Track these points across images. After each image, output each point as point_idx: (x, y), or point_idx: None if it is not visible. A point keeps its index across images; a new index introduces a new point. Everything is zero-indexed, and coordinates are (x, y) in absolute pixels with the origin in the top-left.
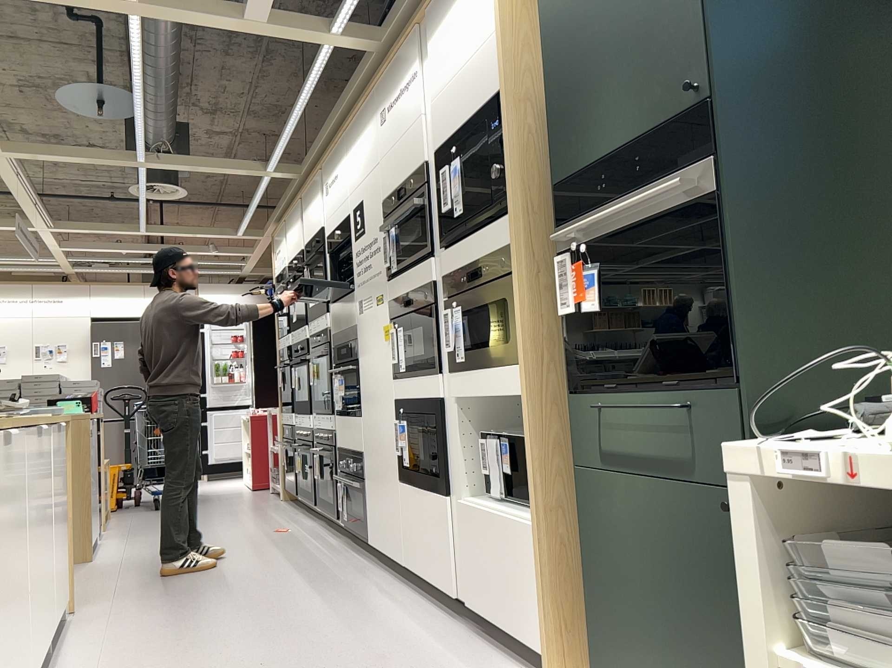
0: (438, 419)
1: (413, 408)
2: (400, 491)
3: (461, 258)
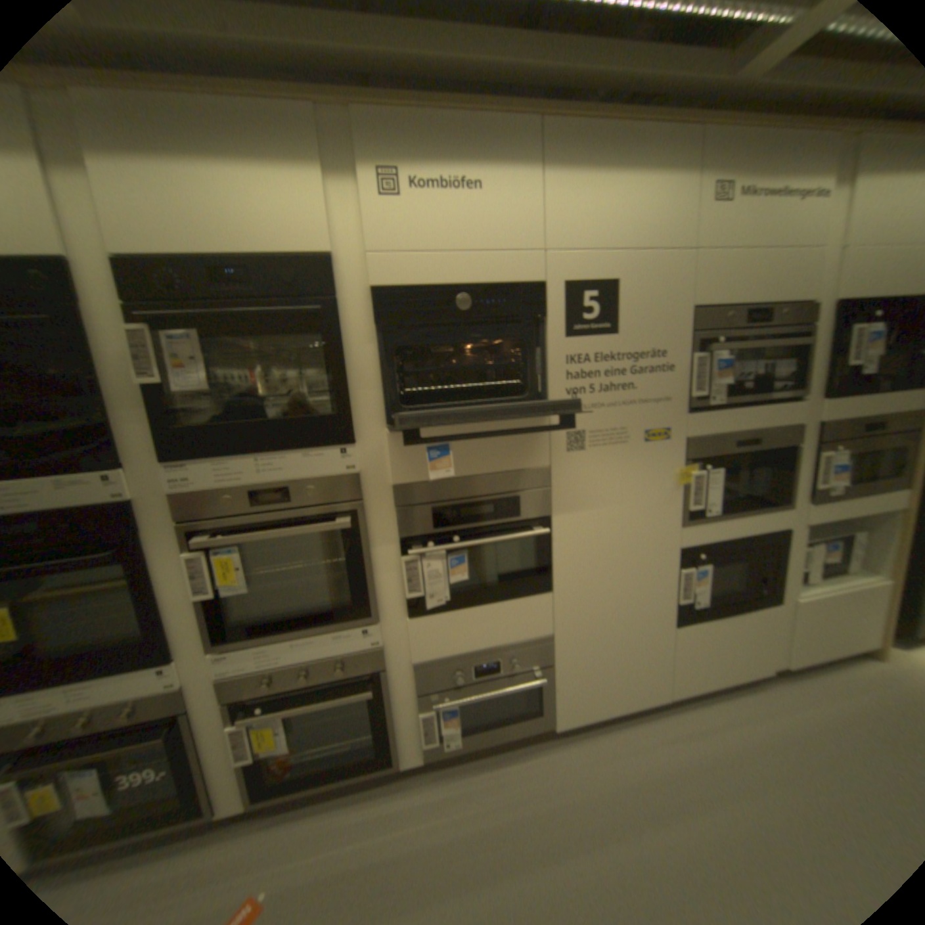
0: (785, 547)
1: (733, 547)
2: (677, 637)
3: (857, 410)
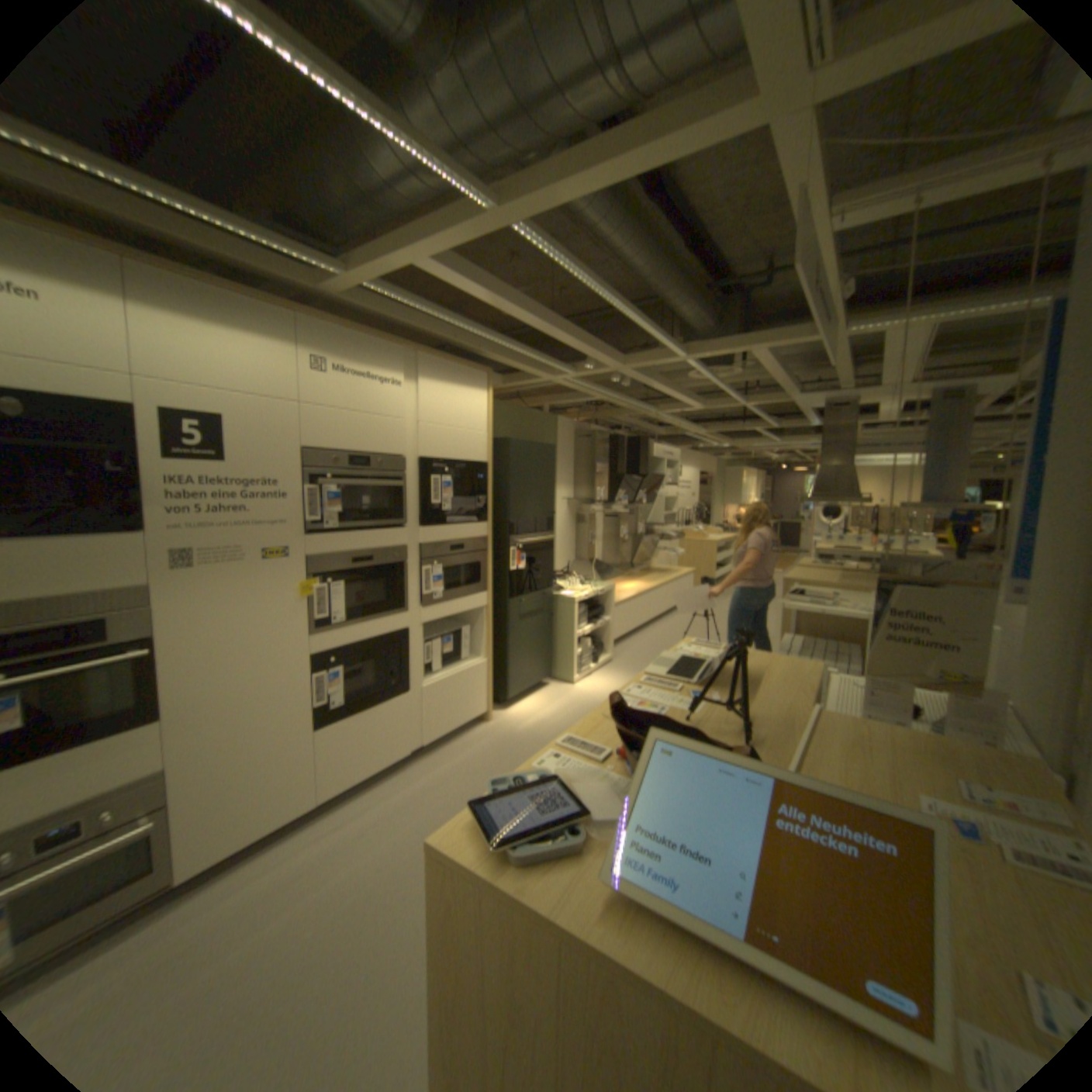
0: (403, 643)
1: (358, 649)
2: (313, 740)
3: (441, 537)
